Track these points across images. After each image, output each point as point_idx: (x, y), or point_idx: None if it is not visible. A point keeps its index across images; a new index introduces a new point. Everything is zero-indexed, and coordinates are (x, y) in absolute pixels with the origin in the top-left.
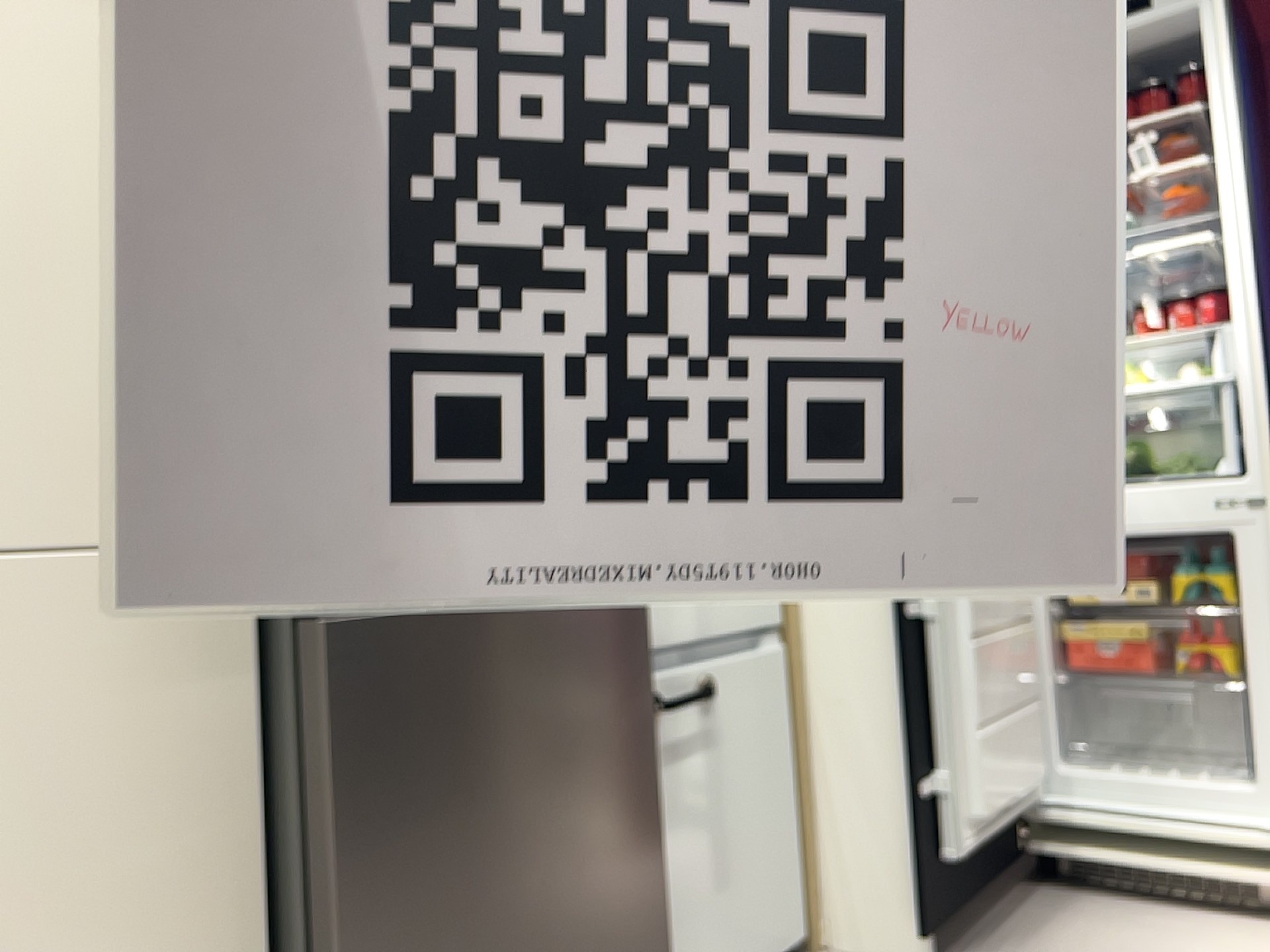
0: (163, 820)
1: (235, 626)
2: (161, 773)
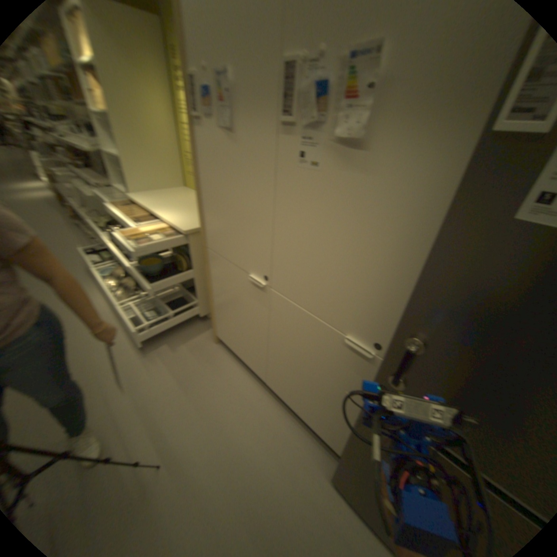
0: (341, 386)
1: (370, 371)
2: (343, 379)
